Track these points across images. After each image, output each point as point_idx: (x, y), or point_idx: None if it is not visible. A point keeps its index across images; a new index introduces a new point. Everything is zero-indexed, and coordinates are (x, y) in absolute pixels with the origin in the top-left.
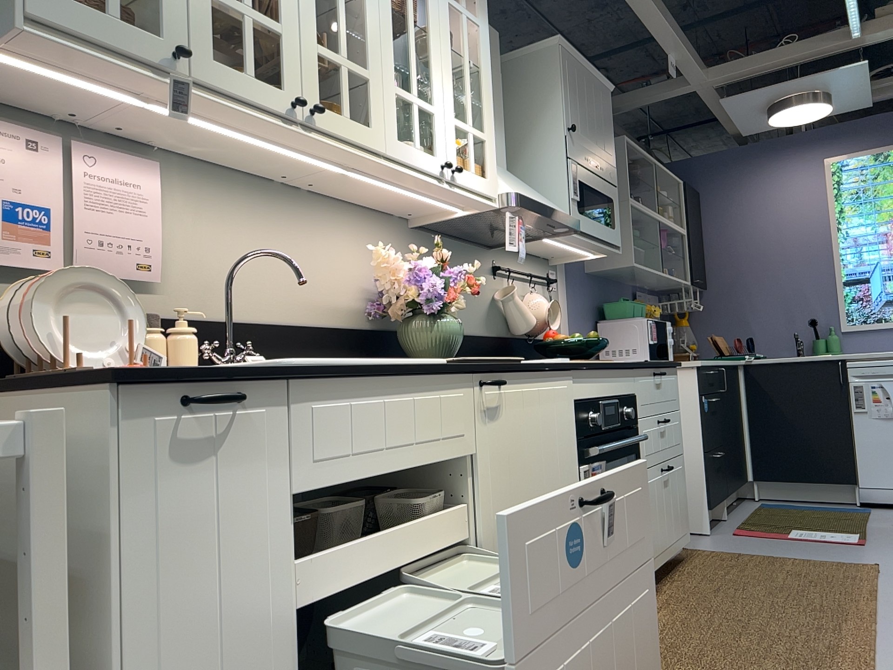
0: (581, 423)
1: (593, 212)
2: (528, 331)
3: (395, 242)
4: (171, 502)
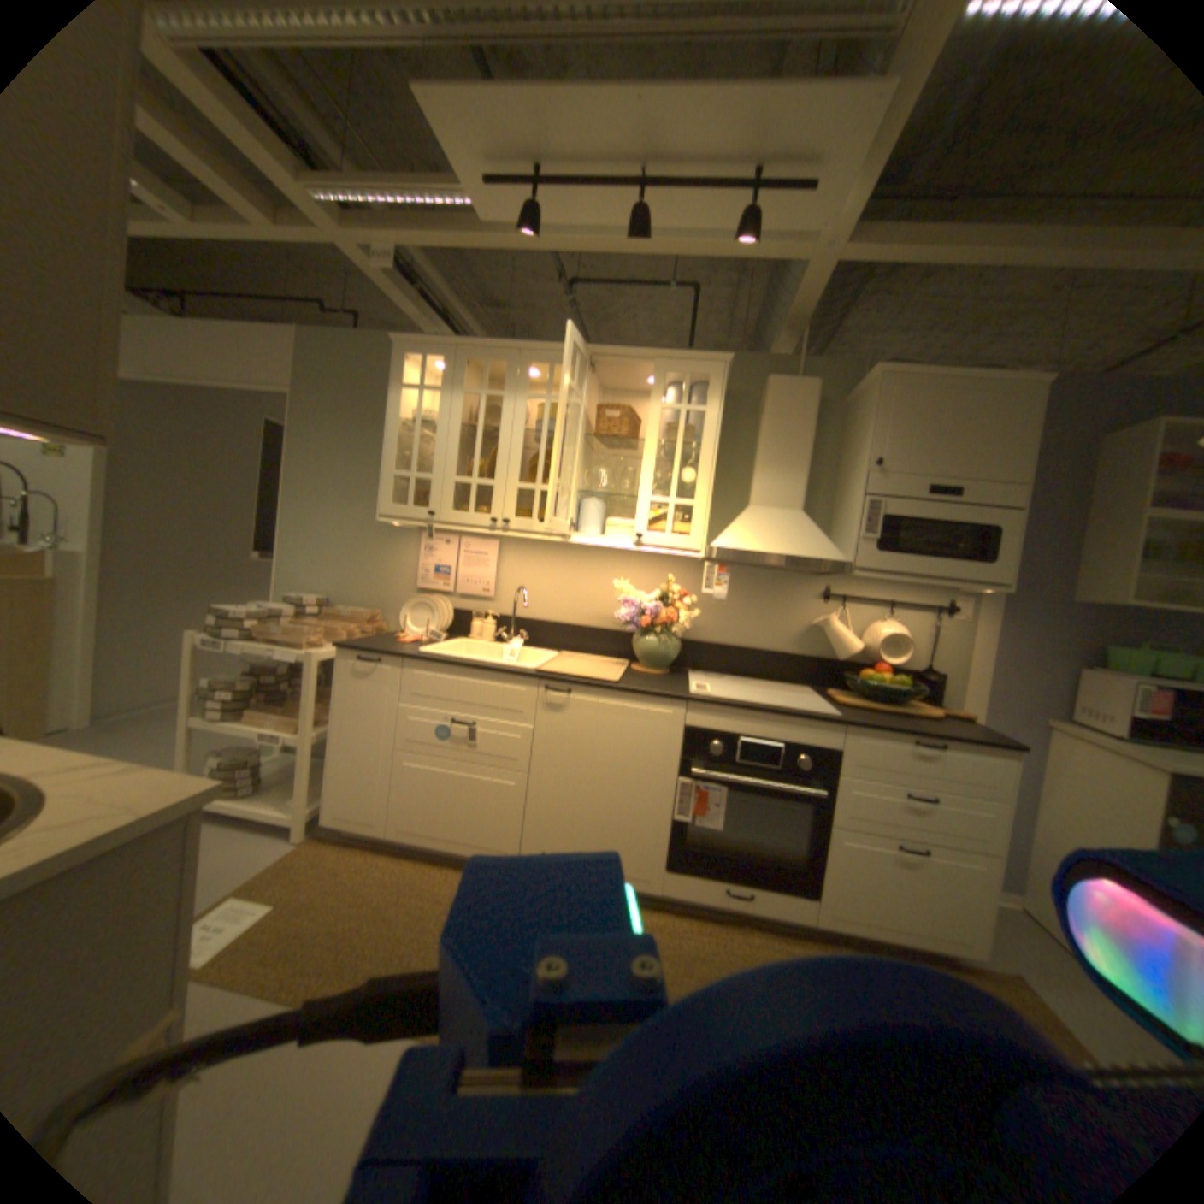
0: (689, 745)
1: (934, 546)
2: (842, 659)
3: (665, 575)
4: (351, 689)
